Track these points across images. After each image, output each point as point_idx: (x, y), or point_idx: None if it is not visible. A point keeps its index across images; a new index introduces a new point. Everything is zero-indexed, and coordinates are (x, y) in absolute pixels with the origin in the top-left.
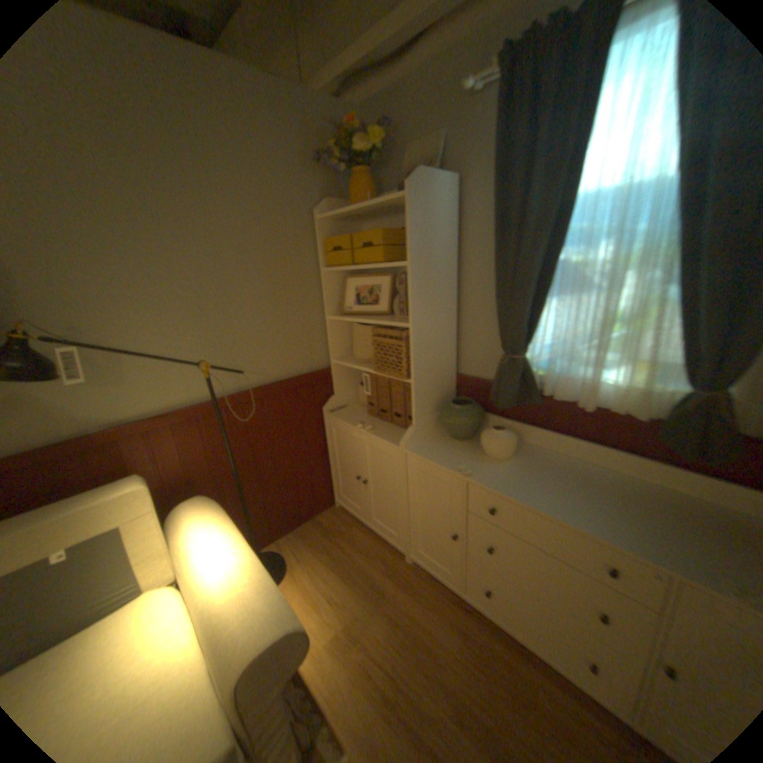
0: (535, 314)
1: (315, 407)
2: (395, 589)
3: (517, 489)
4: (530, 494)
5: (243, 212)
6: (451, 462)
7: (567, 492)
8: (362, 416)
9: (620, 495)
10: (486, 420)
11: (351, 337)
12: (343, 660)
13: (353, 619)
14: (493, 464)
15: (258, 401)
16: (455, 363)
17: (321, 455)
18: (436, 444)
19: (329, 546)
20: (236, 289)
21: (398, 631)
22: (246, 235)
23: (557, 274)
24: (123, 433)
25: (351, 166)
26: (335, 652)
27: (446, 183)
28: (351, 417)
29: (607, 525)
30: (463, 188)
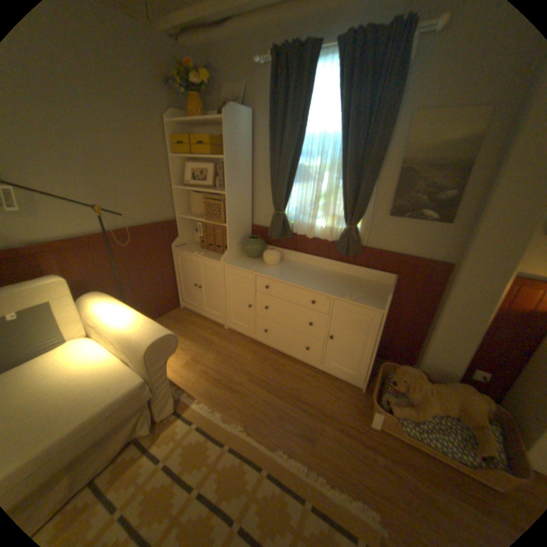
0: (287, 191)
1: (165, 244)
2: (218, 340)
3: (277, 275)
4: (283, 277)
5: (115, 111)
6: (247, 267)
7: (299, 275)
8: (196, 249)
9: (320, 275)
10: (265, 247)
11: (188, 201)
12: (191, 370)
13: (195, 354)
14: (267, 267)
15: (129, 237)
16: (250, 218)
17: (170, 274)
18: (240, 260)
19: (178, 326)
20: (112, 161)
21: (220, 355)
22: (118, 126)
23: (297, 171)
24: (39, 248)
25: (186, 90)
26: (186, 367)
27: (244, 114)
28: (189, 250)
29: (312, 284)
30: (254, 118)
